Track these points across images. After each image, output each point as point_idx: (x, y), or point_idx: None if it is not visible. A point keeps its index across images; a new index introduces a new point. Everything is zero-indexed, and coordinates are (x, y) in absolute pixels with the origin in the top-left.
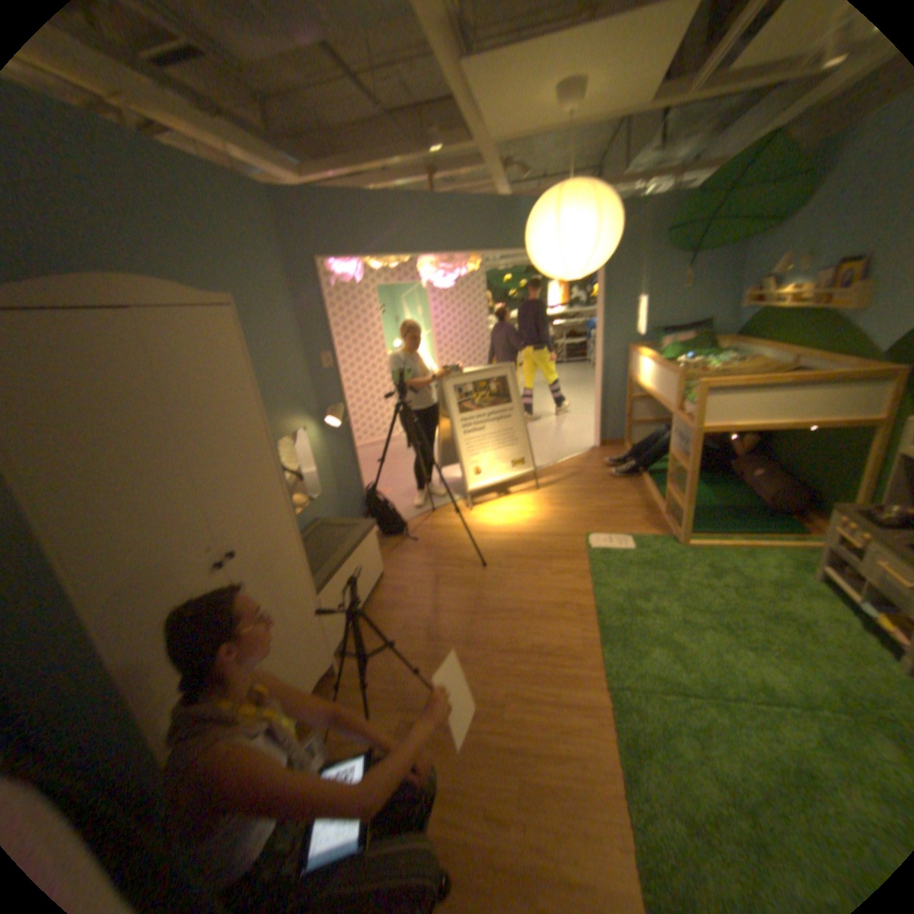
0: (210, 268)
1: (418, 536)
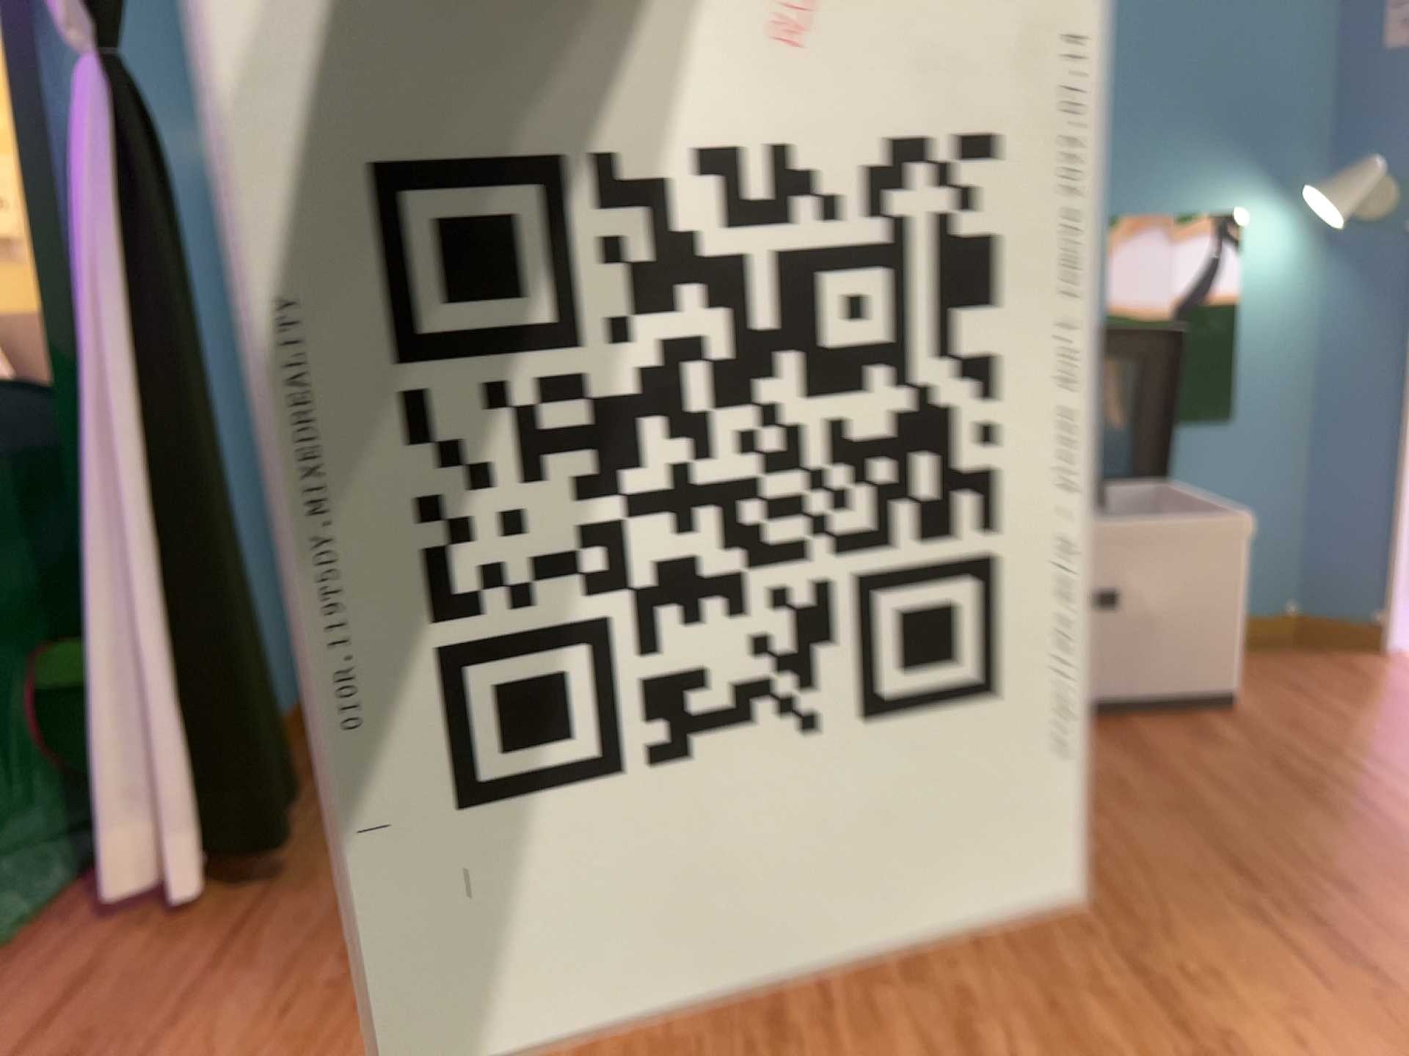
0: None
1: None
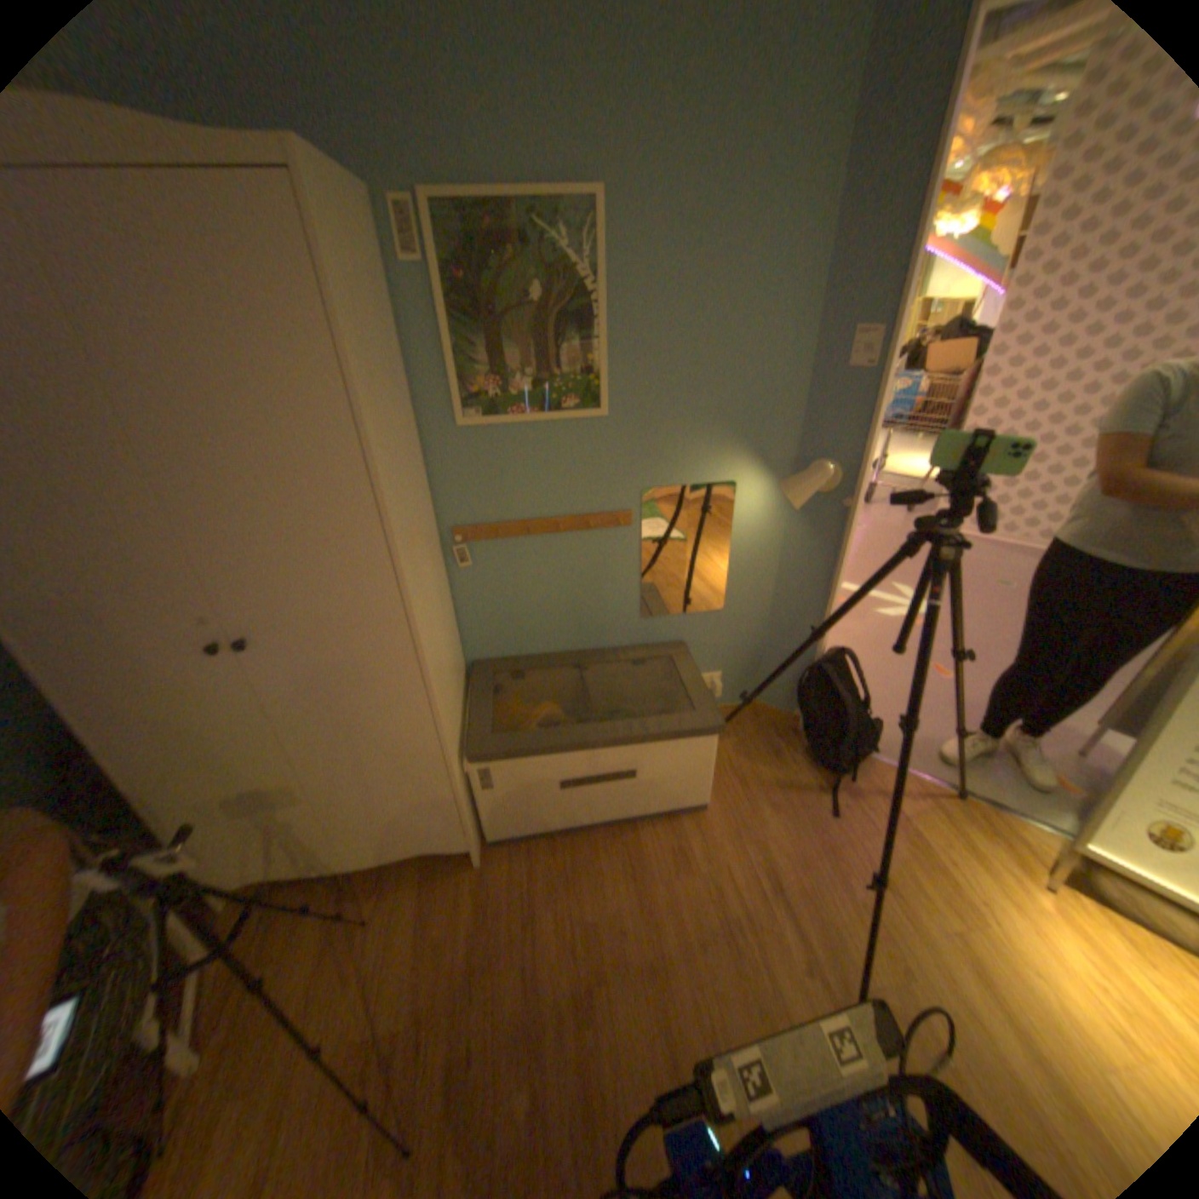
0: (600, 81)
1: (850, 813)
